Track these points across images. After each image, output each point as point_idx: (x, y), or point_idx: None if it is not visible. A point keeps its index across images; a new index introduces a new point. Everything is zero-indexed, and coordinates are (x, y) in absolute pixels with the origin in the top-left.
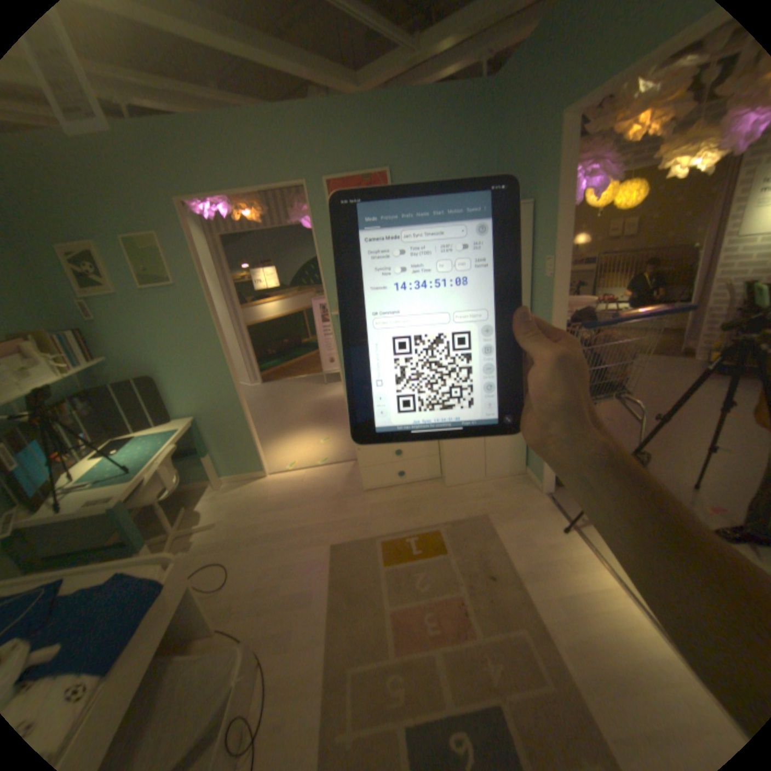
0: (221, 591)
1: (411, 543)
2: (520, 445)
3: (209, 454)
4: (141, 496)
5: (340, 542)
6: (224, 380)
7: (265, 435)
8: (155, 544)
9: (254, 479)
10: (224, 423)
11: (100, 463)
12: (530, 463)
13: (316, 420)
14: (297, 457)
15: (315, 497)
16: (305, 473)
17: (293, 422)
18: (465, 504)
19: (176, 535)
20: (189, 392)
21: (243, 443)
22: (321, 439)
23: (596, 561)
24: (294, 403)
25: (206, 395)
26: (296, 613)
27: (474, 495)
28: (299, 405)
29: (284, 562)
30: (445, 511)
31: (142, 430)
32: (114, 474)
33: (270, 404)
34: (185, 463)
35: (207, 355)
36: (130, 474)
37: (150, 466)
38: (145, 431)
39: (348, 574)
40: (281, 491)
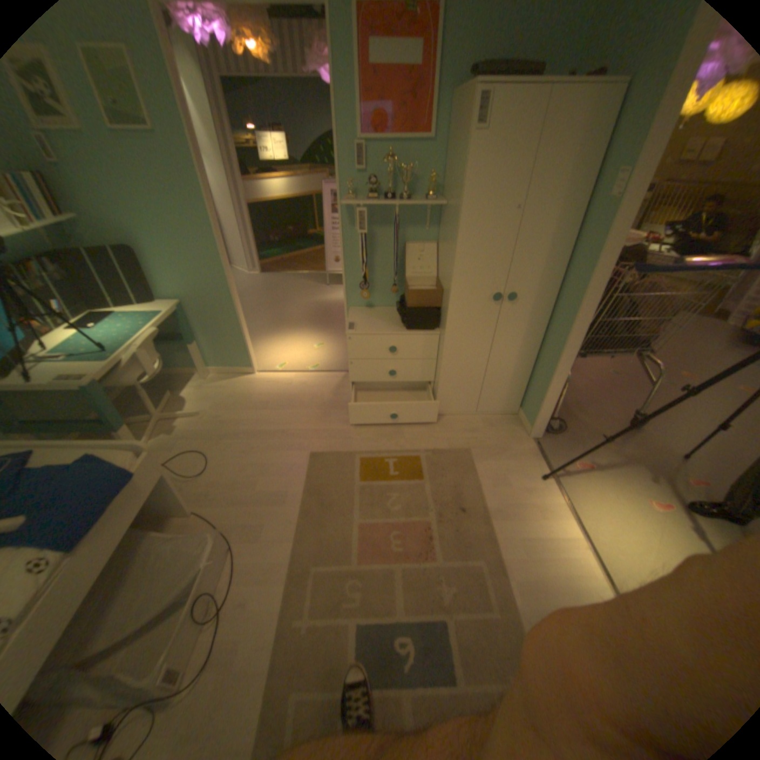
0: (201, 477)
1: (390, 463)
2: (521, 386)
3: (198, 341)
4: (121, 376)
5: (321, 450)
6: (214, 263)
7: (259, 330)
8: (141, 422)
9: (243, 373)
10: (213, 312)
11: (78, 335)
12: (525, 406)
13: (313, 322)
14: (289, 358)
15: (303, 402)
16: (295, 376)
17: (289, 321)
18: (450, 434)
19: (161, 416)
20: (176, 271)
21: (233, 336)
22: (315, 344)
23: (568, 510)
24: (293, 300)
25: (195, 278)
26: (270, 509)
27: (461, 427)
28: (297, 303)
29: (264, 460)
30: (429, 438)
31: (125, 305)
32: (91, 350)
33: (268, 298)
34: (173, 347)
35: (195, 231)
36: (108, 353)
37: (130, 347)
38: (129, 307)
39: (325, 482)
40: (269, 390)
